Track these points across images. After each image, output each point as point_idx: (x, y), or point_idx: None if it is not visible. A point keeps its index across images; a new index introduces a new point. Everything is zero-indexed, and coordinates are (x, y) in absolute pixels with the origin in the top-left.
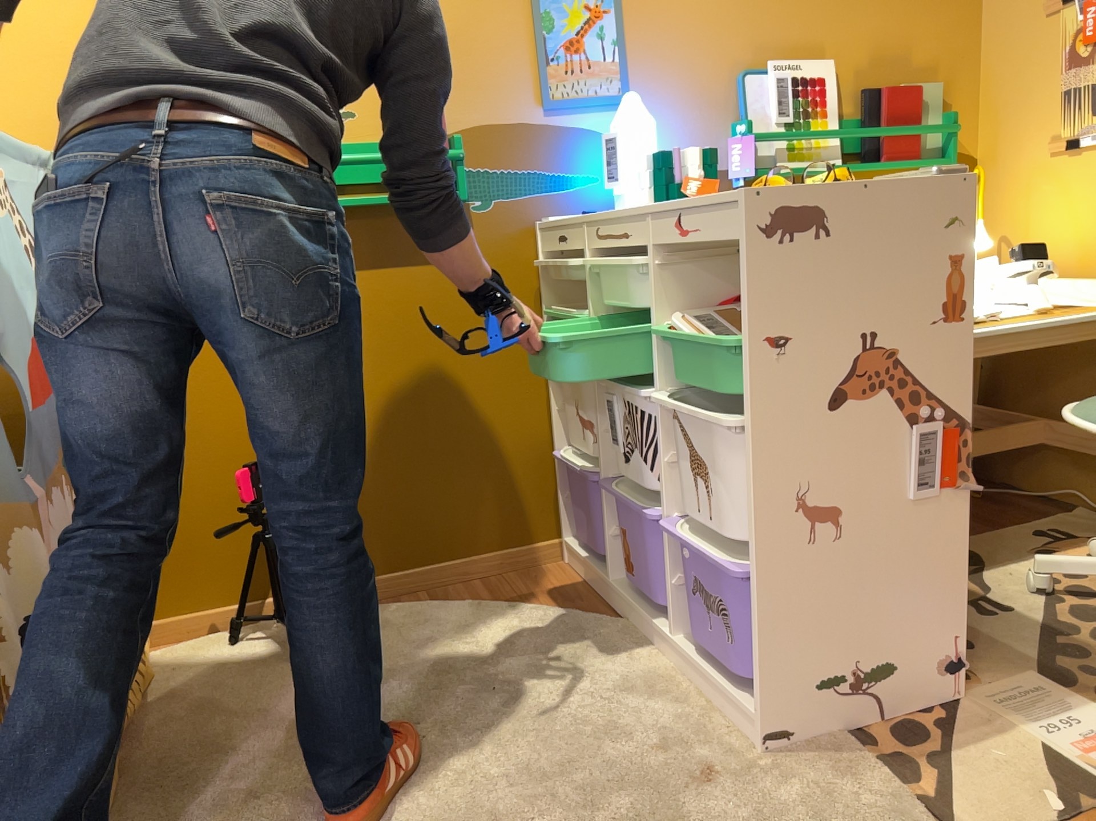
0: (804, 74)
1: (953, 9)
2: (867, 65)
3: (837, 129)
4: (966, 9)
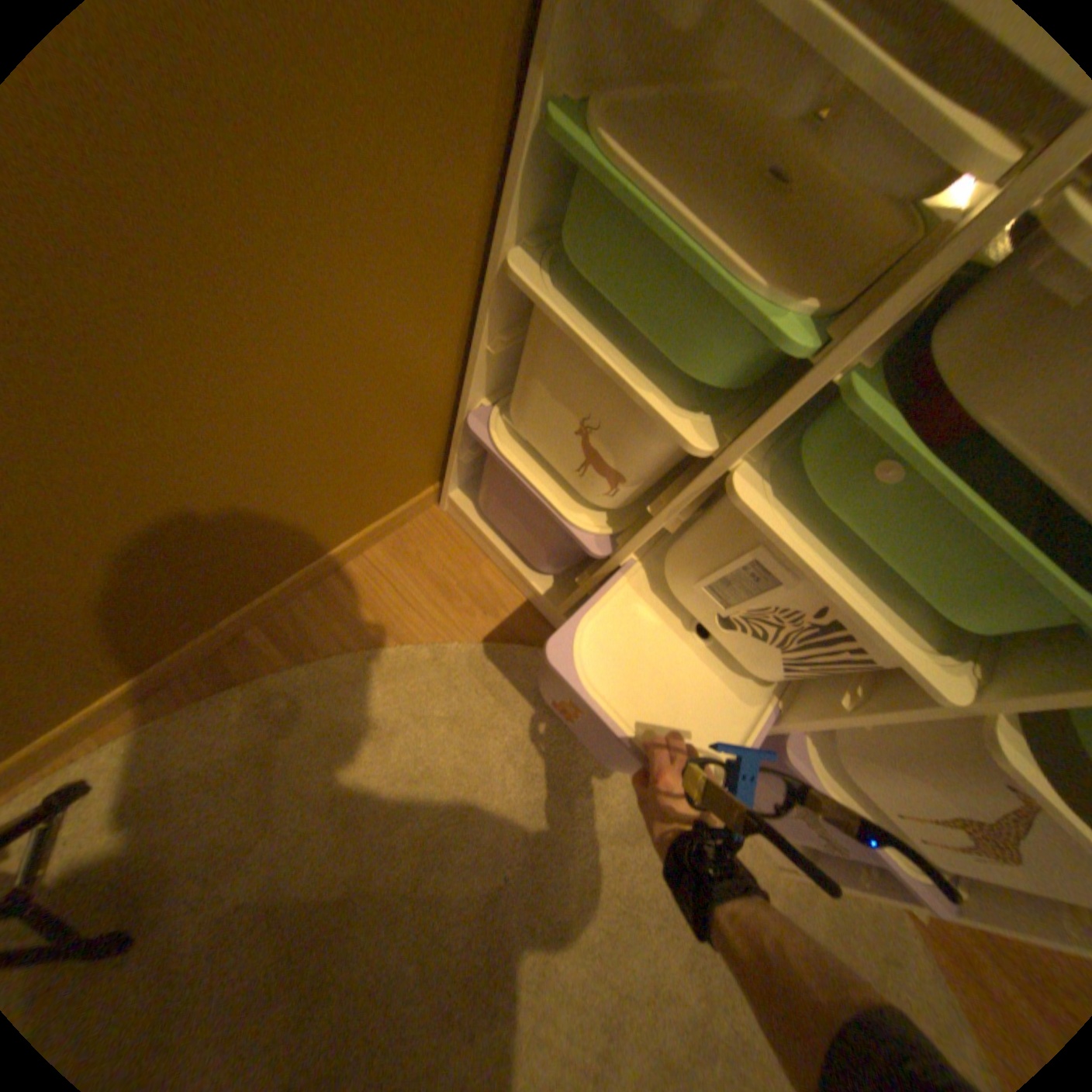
0: None
1: None
2: None
3: None
4: None
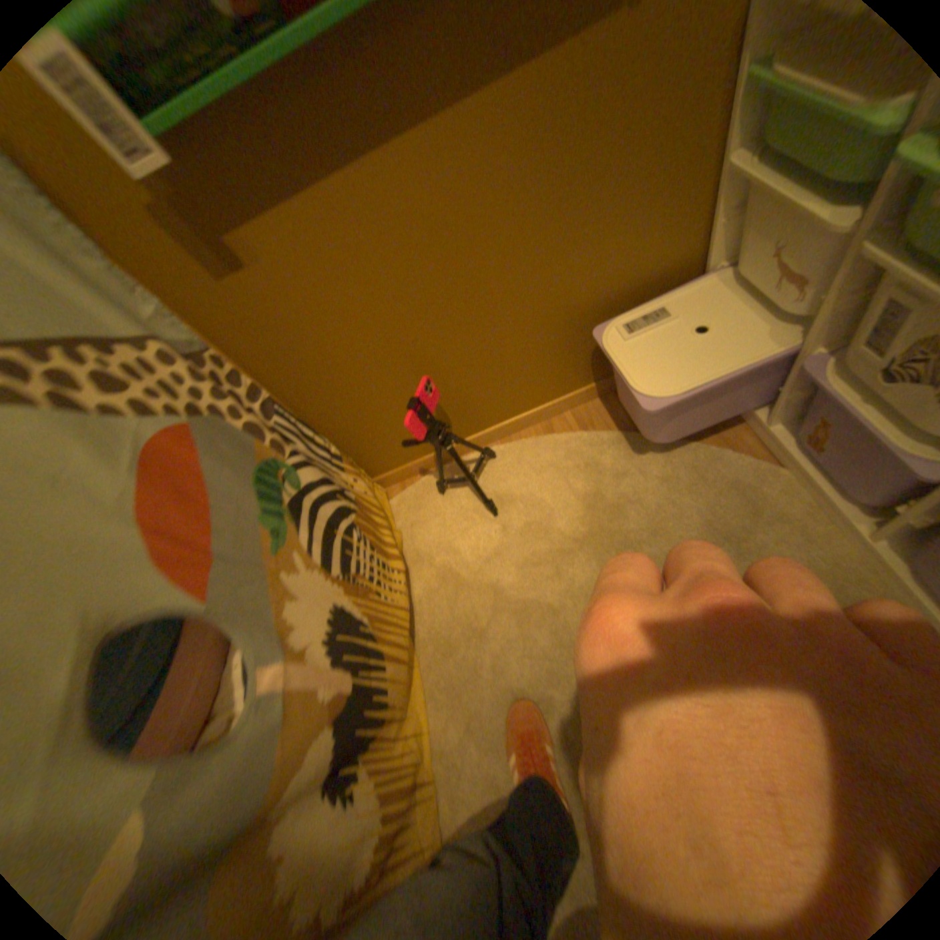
0: None
1: None
2: None
3: None
4: None
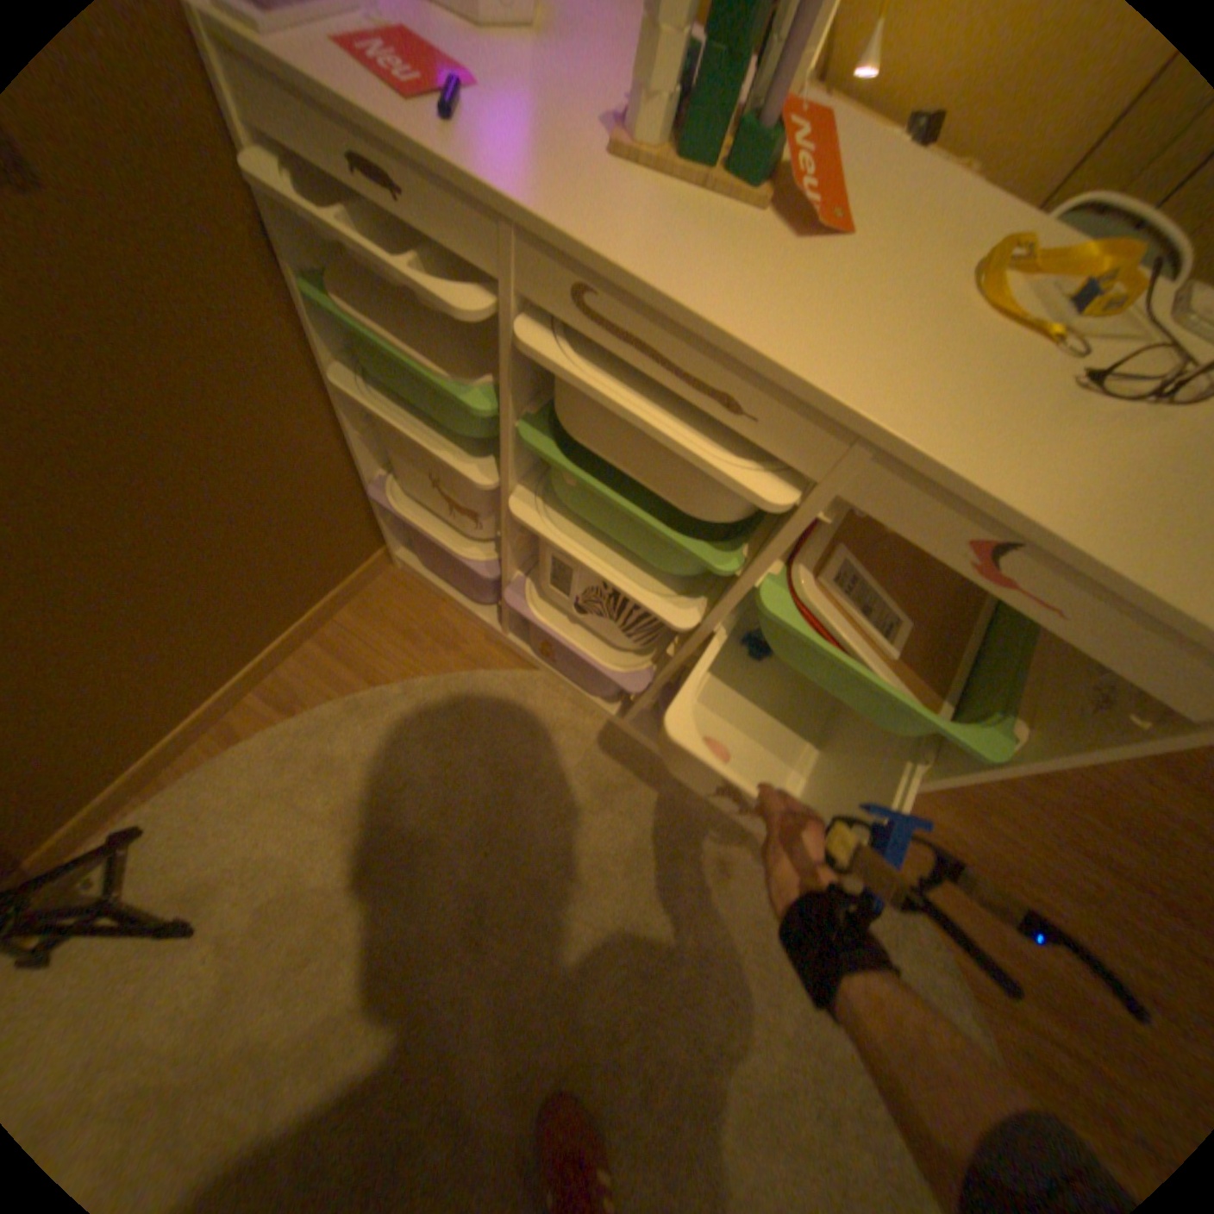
0: None
1: None
2: None
3: None
4: None
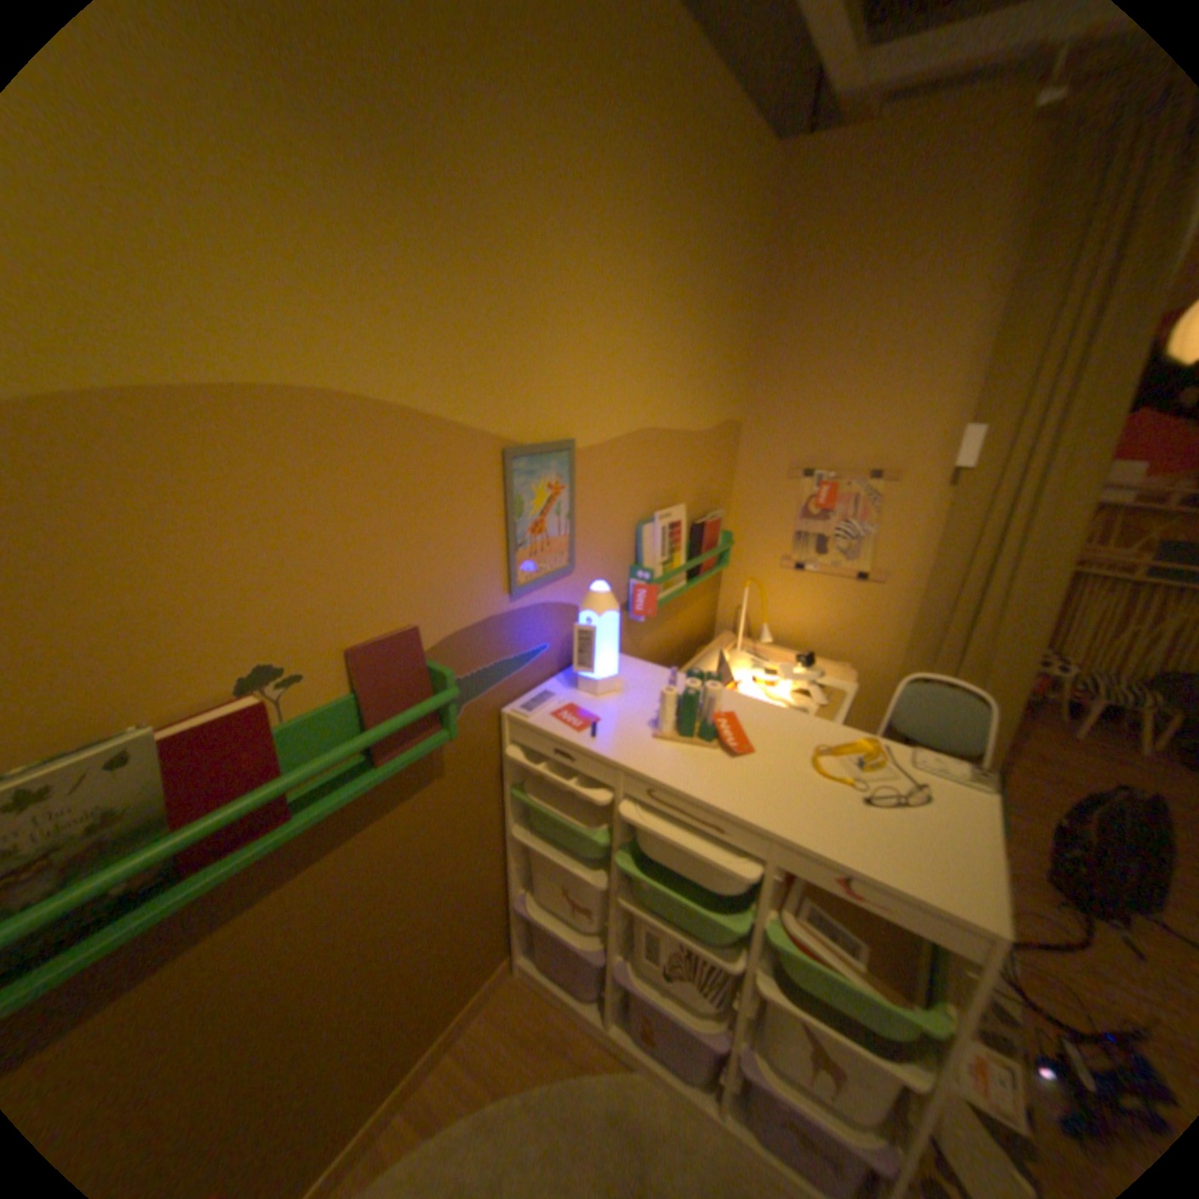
0: (674, 519)
1: (730, 454)
2: (695, 501)
3: (686, 557)
4: (734, 454)
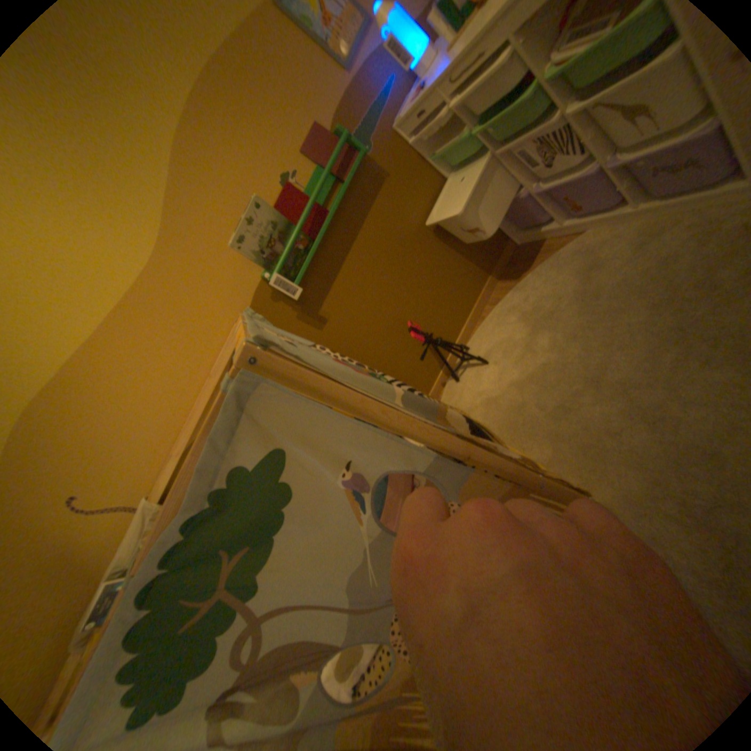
0: None
1: None
2: None
3: None
4: None
